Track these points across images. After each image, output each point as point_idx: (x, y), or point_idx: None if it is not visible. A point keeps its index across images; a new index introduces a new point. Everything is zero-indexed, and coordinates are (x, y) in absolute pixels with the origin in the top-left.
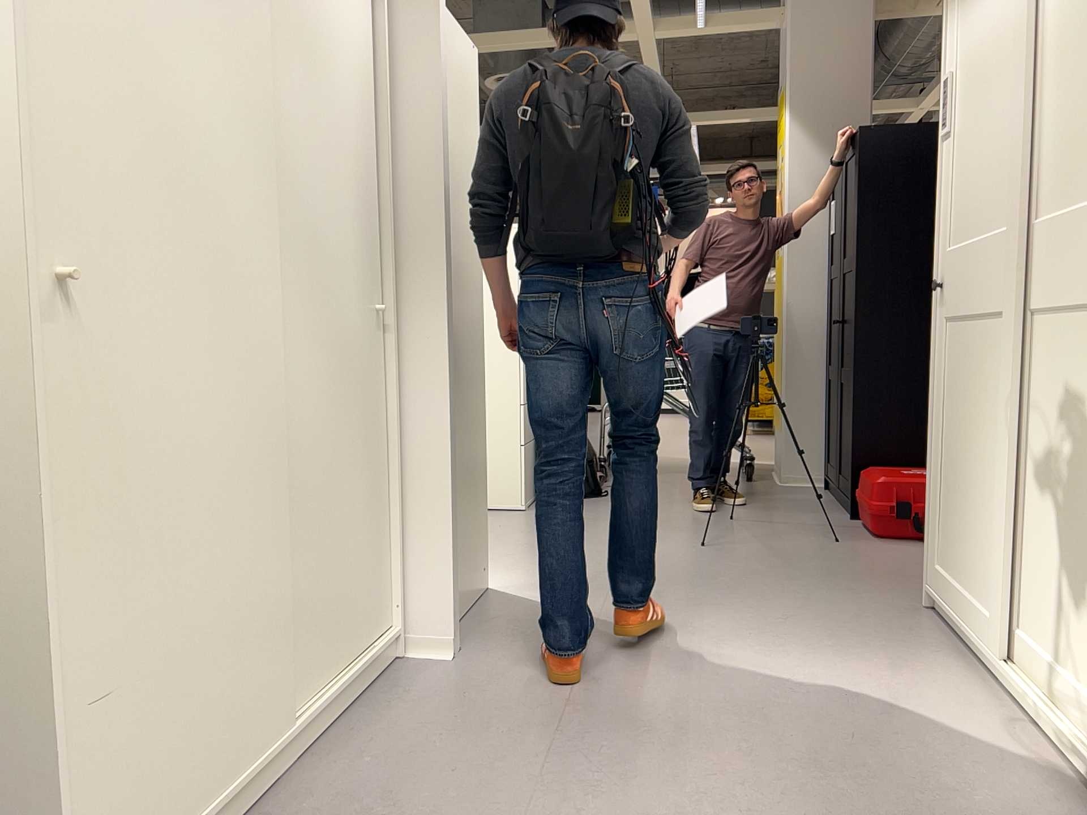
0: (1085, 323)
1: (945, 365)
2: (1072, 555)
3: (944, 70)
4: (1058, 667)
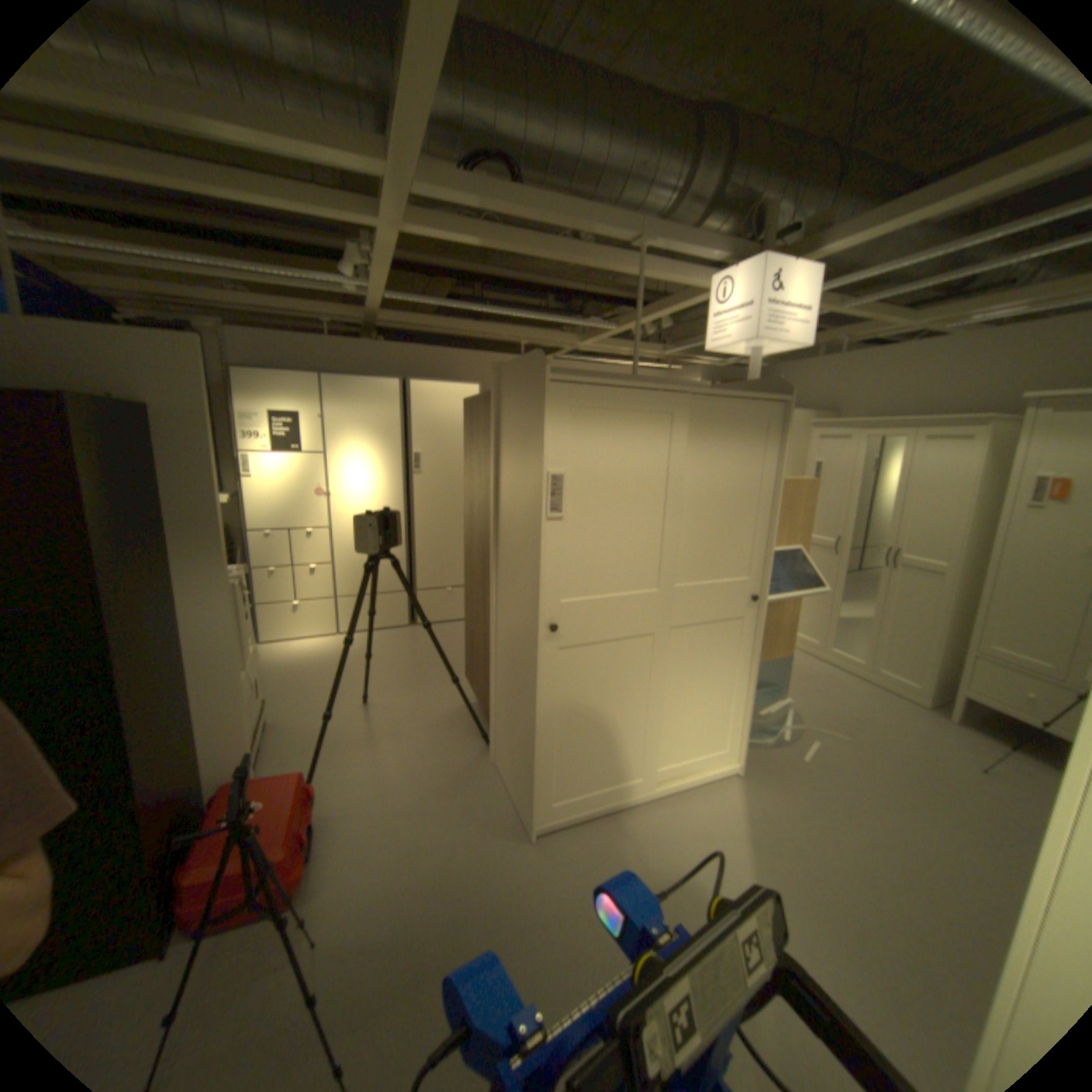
0: (717, 628)
1: (569, 678)
2: (708, 714)
3: (558, 466)
4: (698, 760)
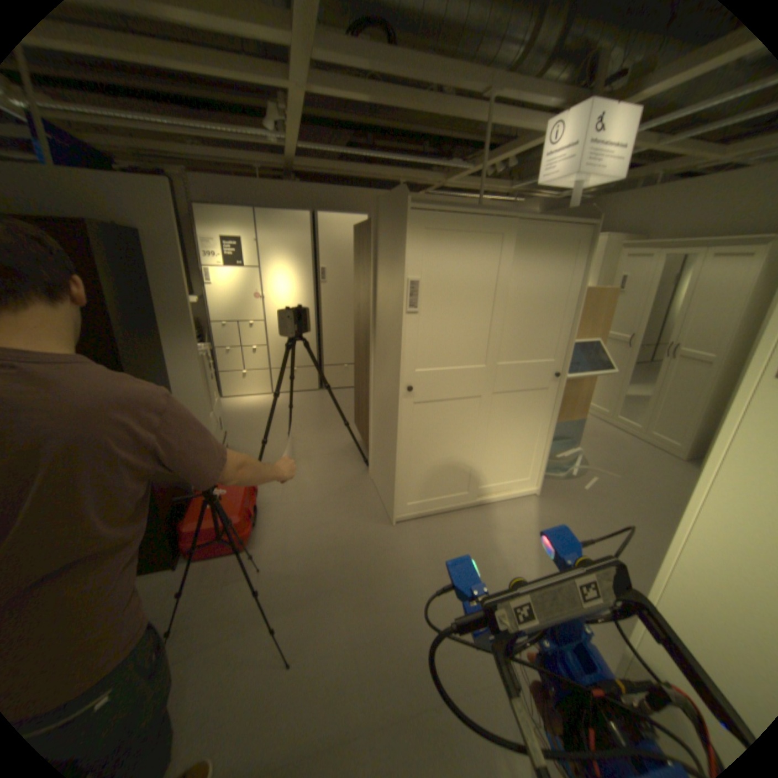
0: (528, 394)
1: (420, 423)
2: (517, 453)
3: (415, 273)
4: (508, 483)
